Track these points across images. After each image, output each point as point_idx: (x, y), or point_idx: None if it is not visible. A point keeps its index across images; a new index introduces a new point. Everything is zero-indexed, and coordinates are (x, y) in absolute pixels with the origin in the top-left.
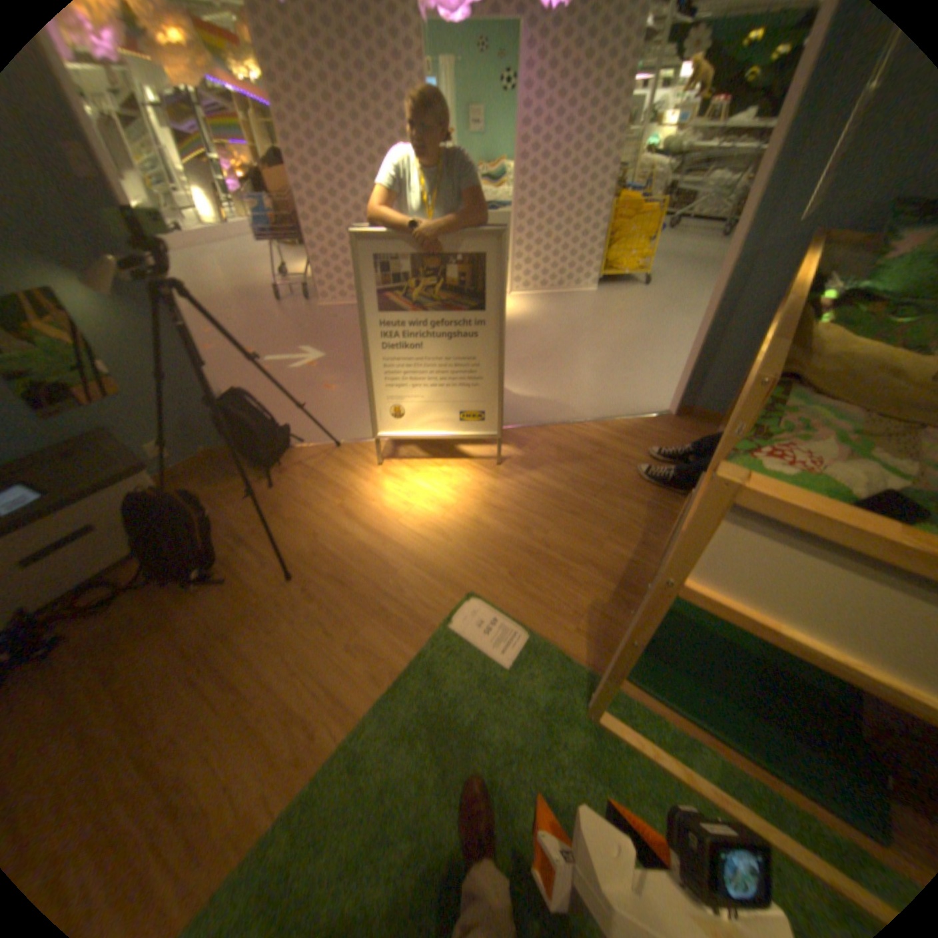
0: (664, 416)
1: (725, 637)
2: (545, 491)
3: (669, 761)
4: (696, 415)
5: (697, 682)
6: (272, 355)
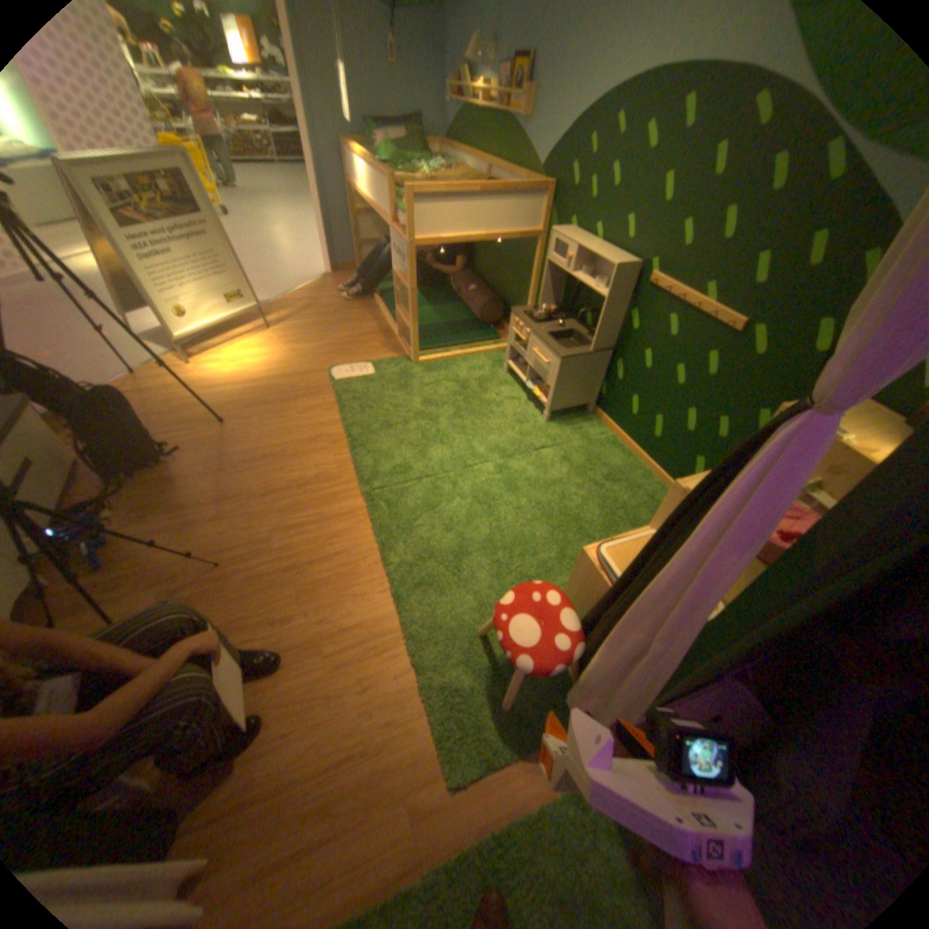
0: (325, 278)
1: (428, 326)
2: (308, 326)
3: (443, 355)
4: (340, 269)
5: (432, 339)
6: None
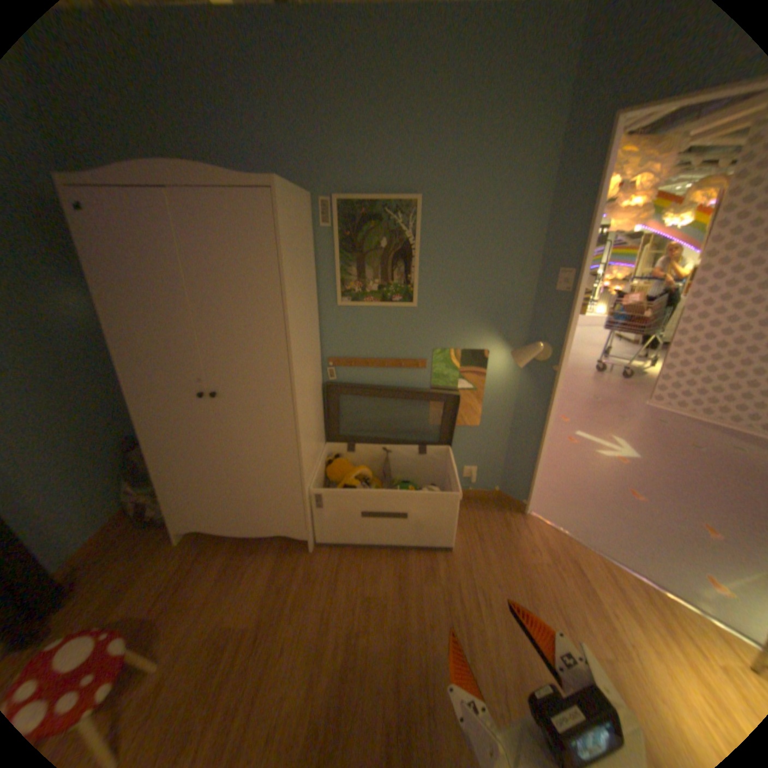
0: None
1: None
2: None
3: None
4: None
5: None
6: (586, 433)
